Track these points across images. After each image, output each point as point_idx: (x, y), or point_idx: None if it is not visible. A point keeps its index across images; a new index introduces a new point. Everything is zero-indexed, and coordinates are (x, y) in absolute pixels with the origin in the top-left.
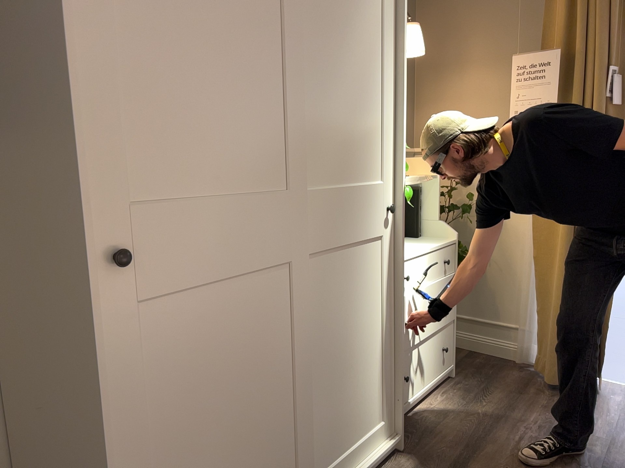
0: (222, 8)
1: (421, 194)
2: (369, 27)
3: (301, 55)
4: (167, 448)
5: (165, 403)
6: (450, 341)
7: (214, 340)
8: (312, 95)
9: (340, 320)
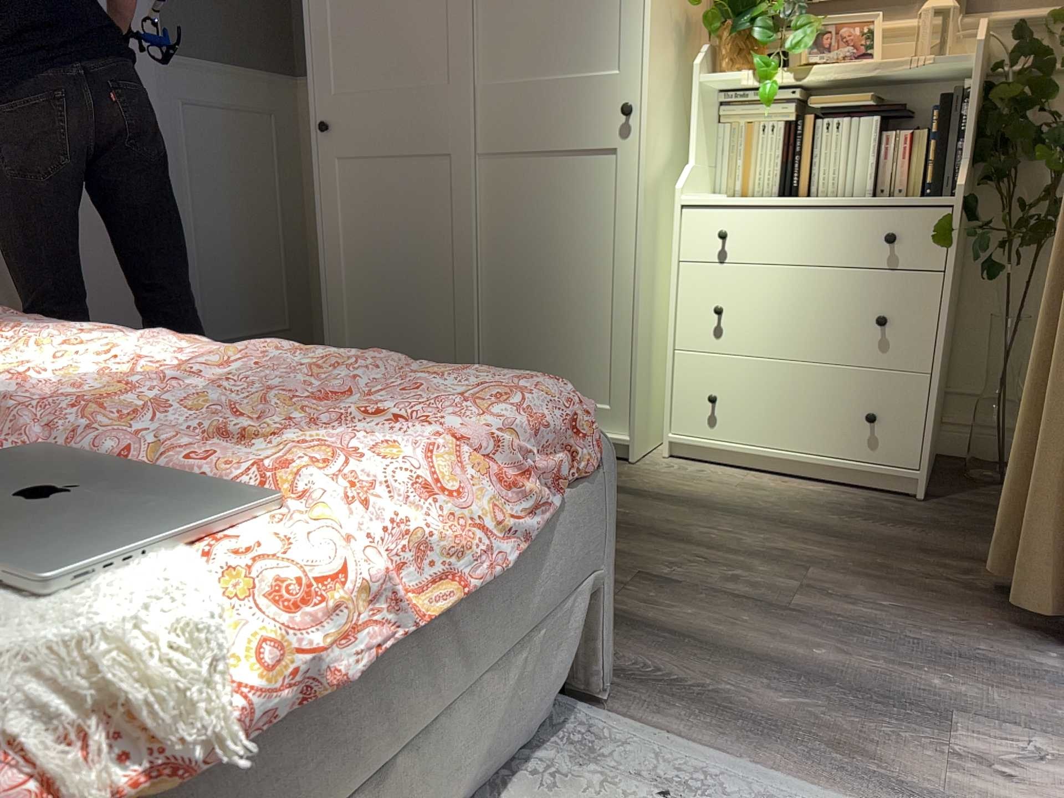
0: None
1: (967, 103)
2: None
3: None
4: (354, 263)
5: (352, 233)
6: (904, 413)
7: (383, 203)
8: None
9: (530, 239)
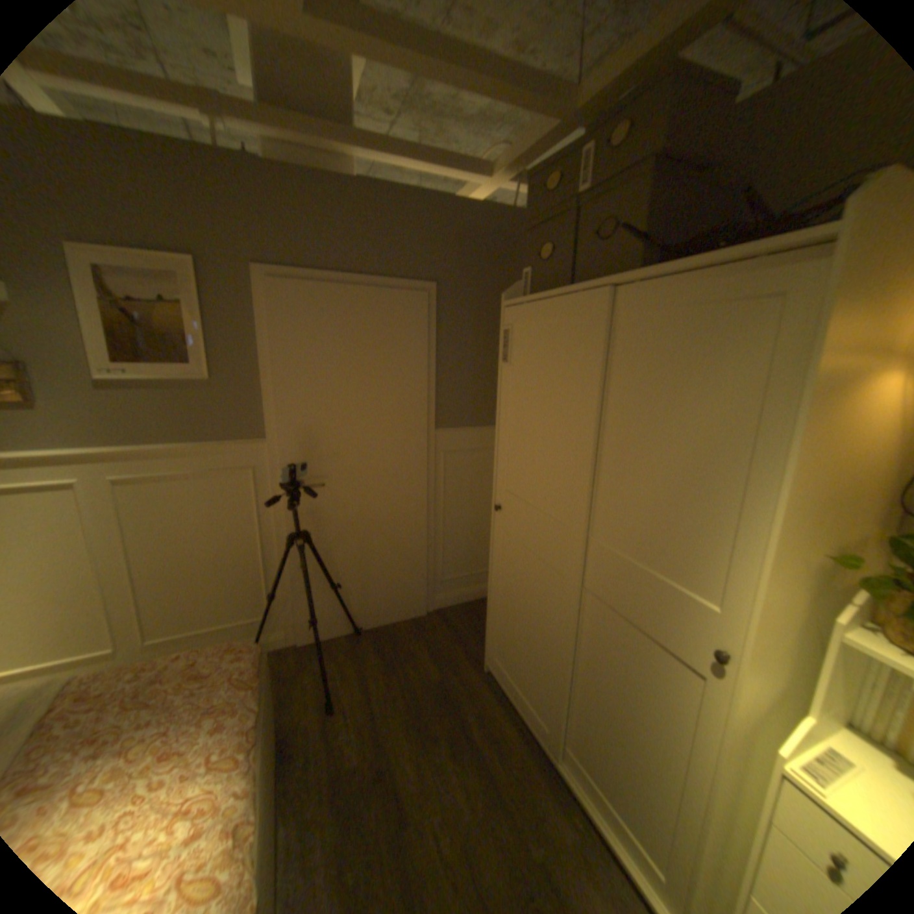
0: (544, 408)
1: None
2: (723, 399)
3: (602, 434)
4: (504, 598)
5: (505, 580)
6: None
7: (522, 575)
8: (612, 468)
9: (615, 681)
